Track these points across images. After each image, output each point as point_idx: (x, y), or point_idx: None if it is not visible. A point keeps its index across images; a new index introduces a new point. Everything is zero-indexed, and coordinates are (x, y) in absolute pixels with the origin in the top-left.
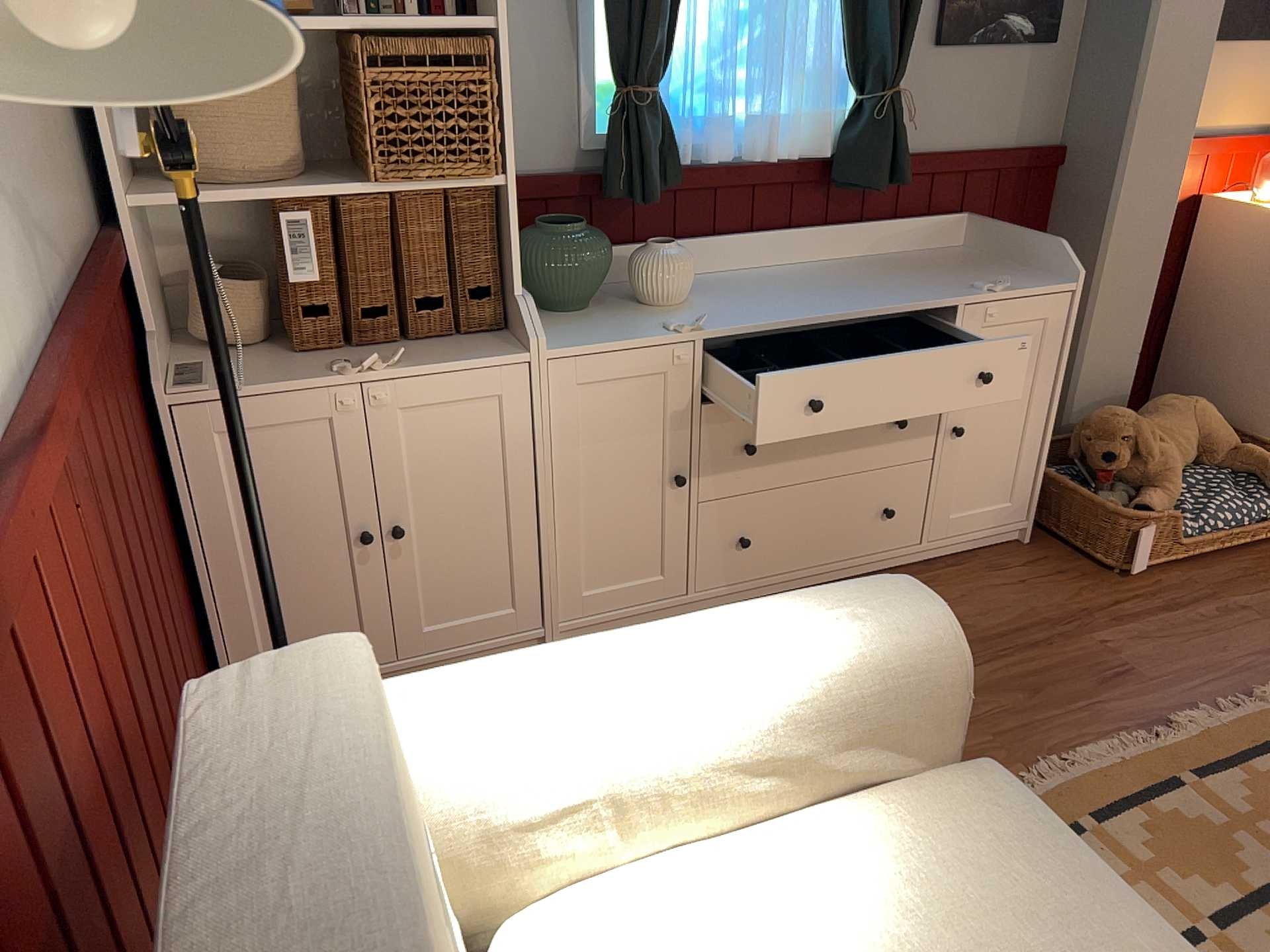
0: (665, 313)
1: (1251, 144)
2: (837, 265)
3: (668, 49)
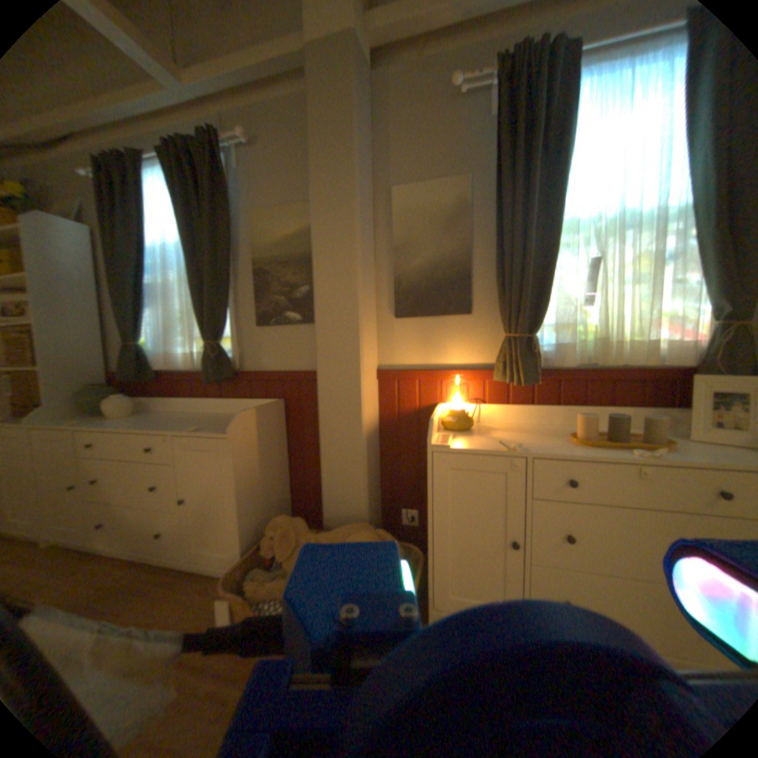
0: (100, 421)
1: (467, 375)
2: (212, 415)
3: (136, 330)
